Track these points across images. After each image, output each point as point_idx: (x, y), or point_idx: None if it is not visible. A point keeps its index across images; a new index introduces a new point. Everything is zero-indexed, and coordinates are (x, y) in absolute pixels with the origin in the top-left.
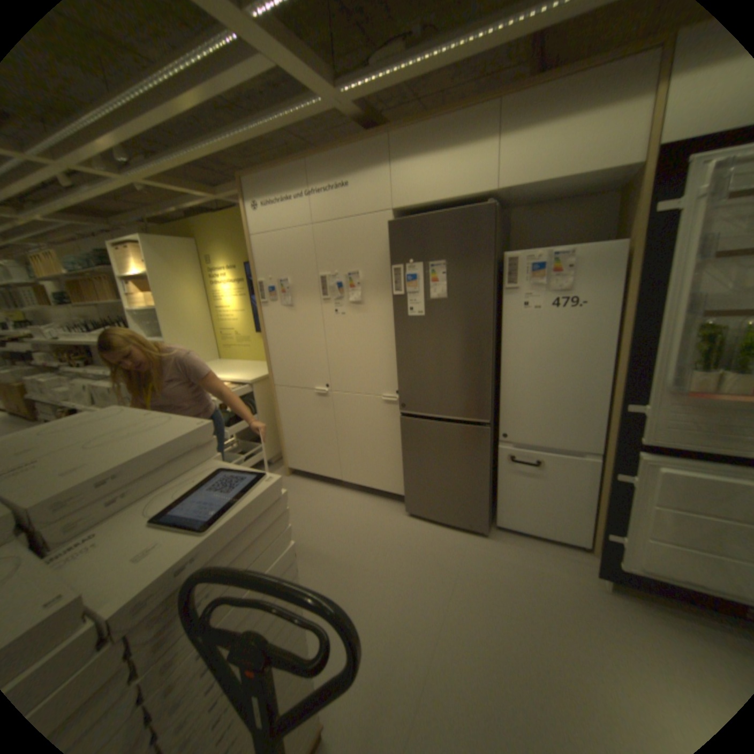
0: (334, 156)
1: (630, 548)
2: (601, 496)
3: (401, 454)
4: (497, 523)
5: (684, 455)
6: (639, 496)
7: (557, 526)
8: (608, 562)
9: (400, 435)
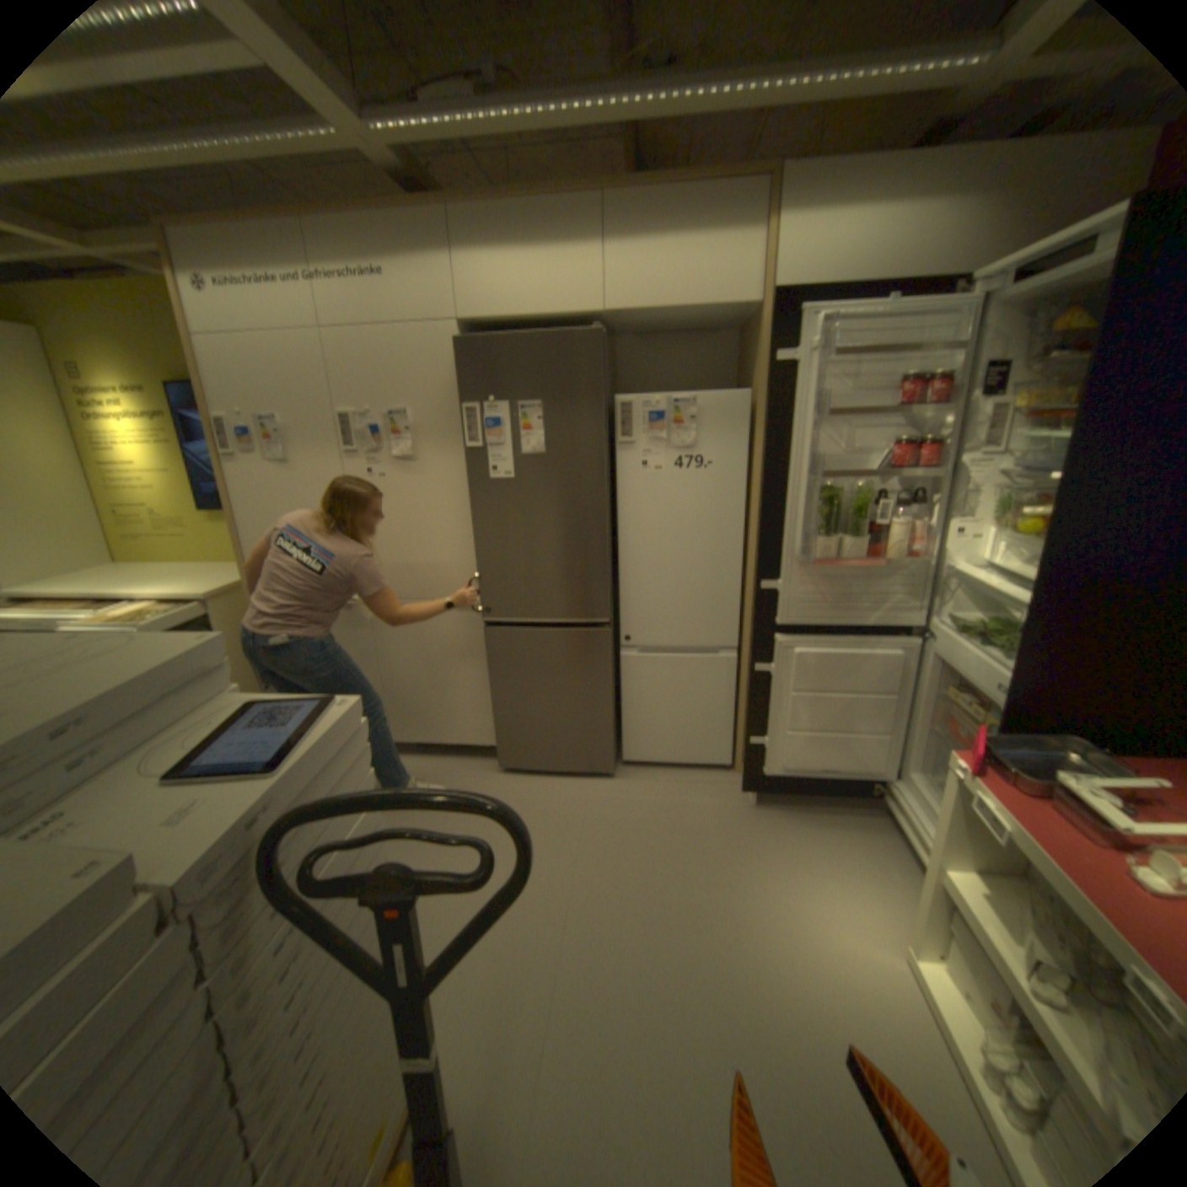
0: (355, 222)
1: (770, 748)
2: (738, 698)
3: (486, 684)
4: (623, 757)
5: (814, 633)
6: (776, 684)
7: (693, 745)
8: (750, 771)
9: (484, 656)
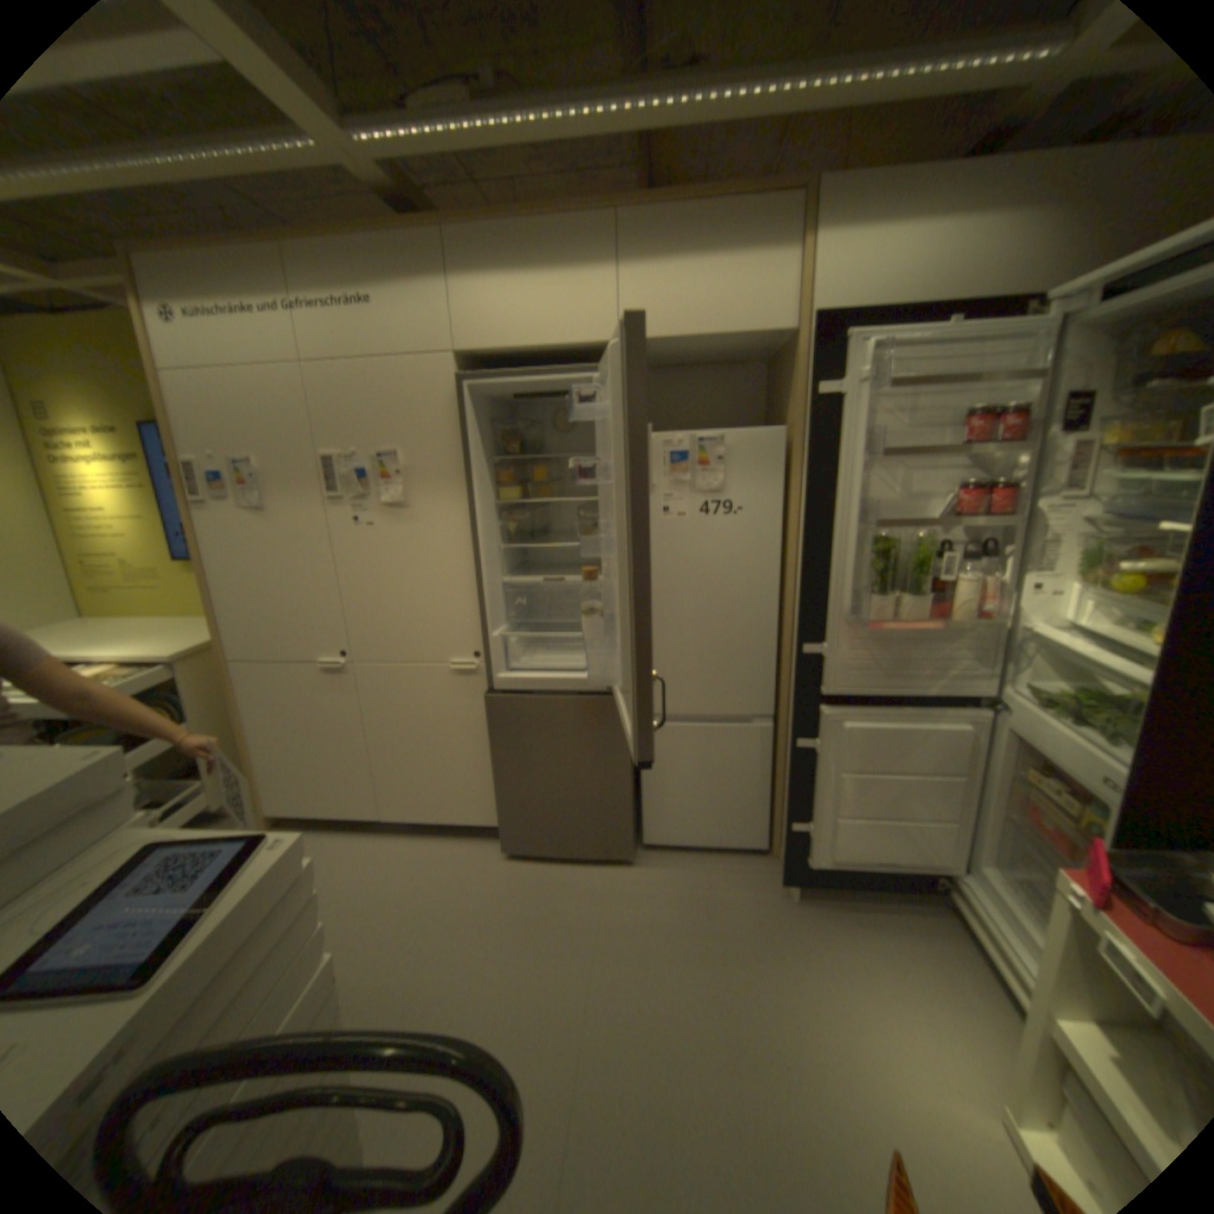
0: (341, 246)
1: (816, 836)
2: (775, 773)
3: (488, 756)
4: (644, 839)
5: (866, 703)
6: (823, 763)
7: (724, 827)
8: (792, 862)
9: (485, 726)
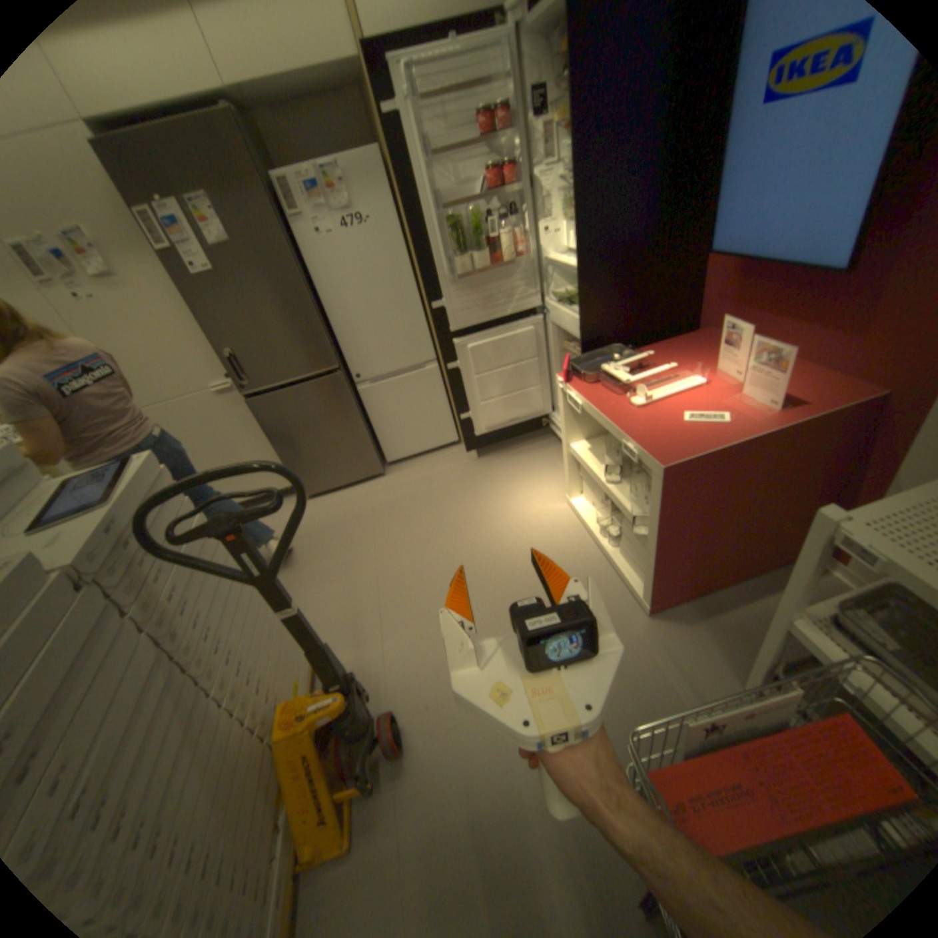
0: None
1: (473, 418)
2: (448, 395)
3: (267, 444)
4: (387, 460)
5: (476, 331)
6: (463, 374)
7: (430, 436)
8: (466, 437)
9: (255, 424)
